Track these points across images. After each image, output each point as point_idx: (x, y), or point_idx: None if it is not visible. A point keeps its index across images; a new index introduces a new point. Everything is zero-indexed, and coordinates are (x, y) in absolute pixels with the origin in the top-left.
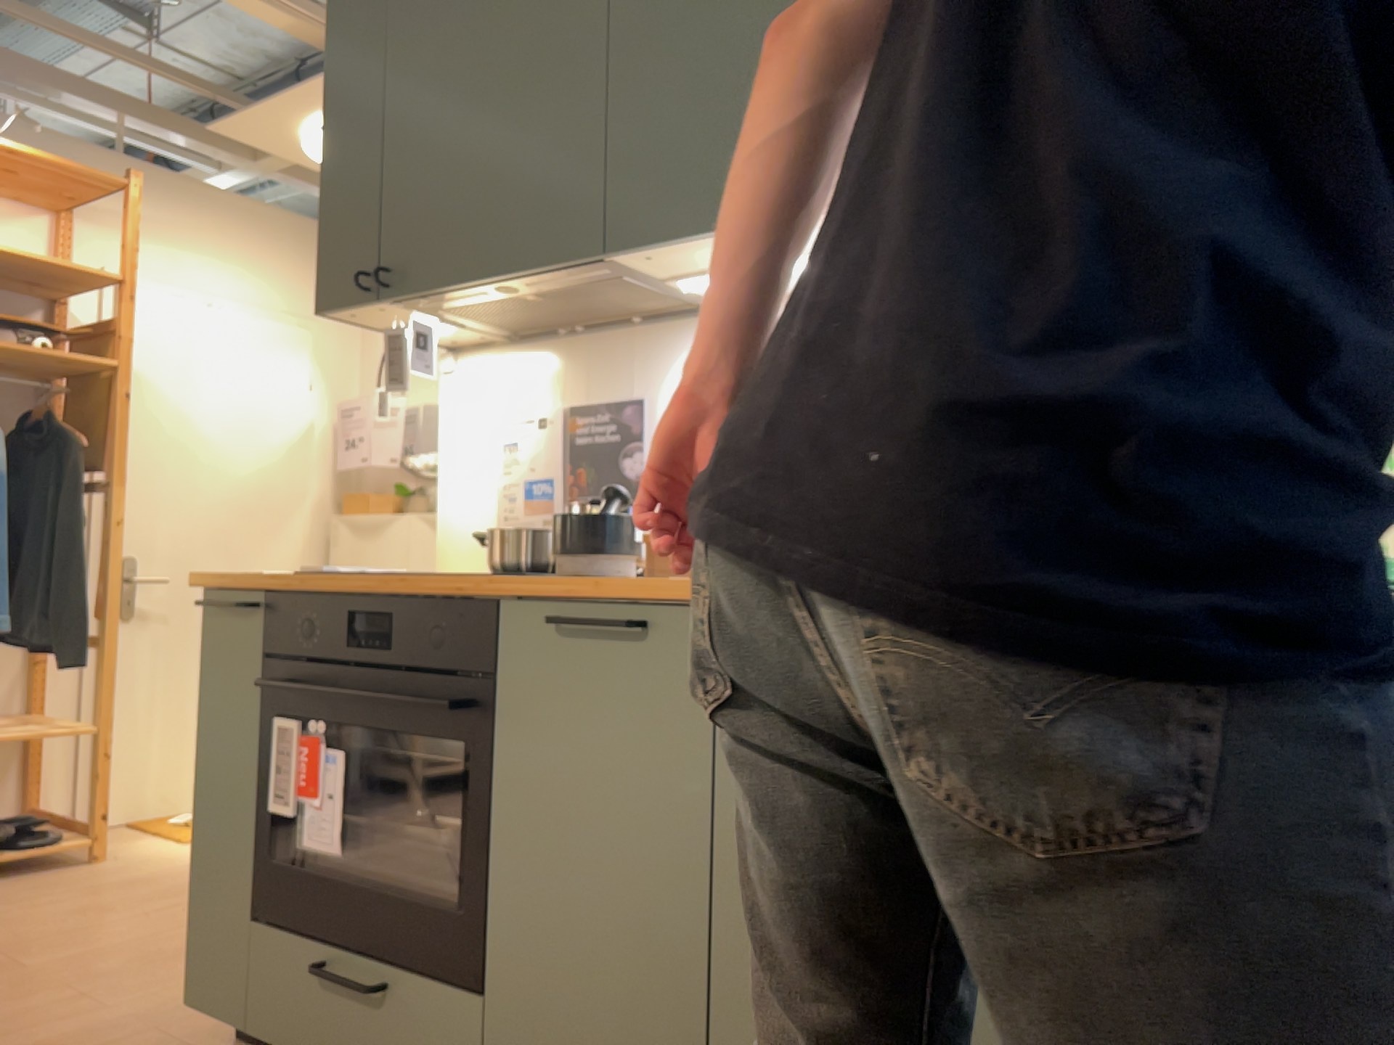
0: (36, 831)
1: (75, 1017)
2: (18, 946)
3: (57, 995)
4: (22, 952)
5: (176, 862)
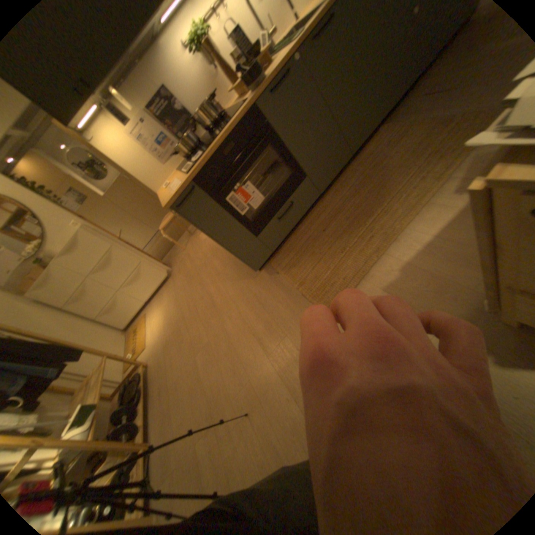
0: (129, 380)
1: (237, 310)
2: (194, 349)
3: (225, 321)
4: (197, 346)
5: (156, 341)
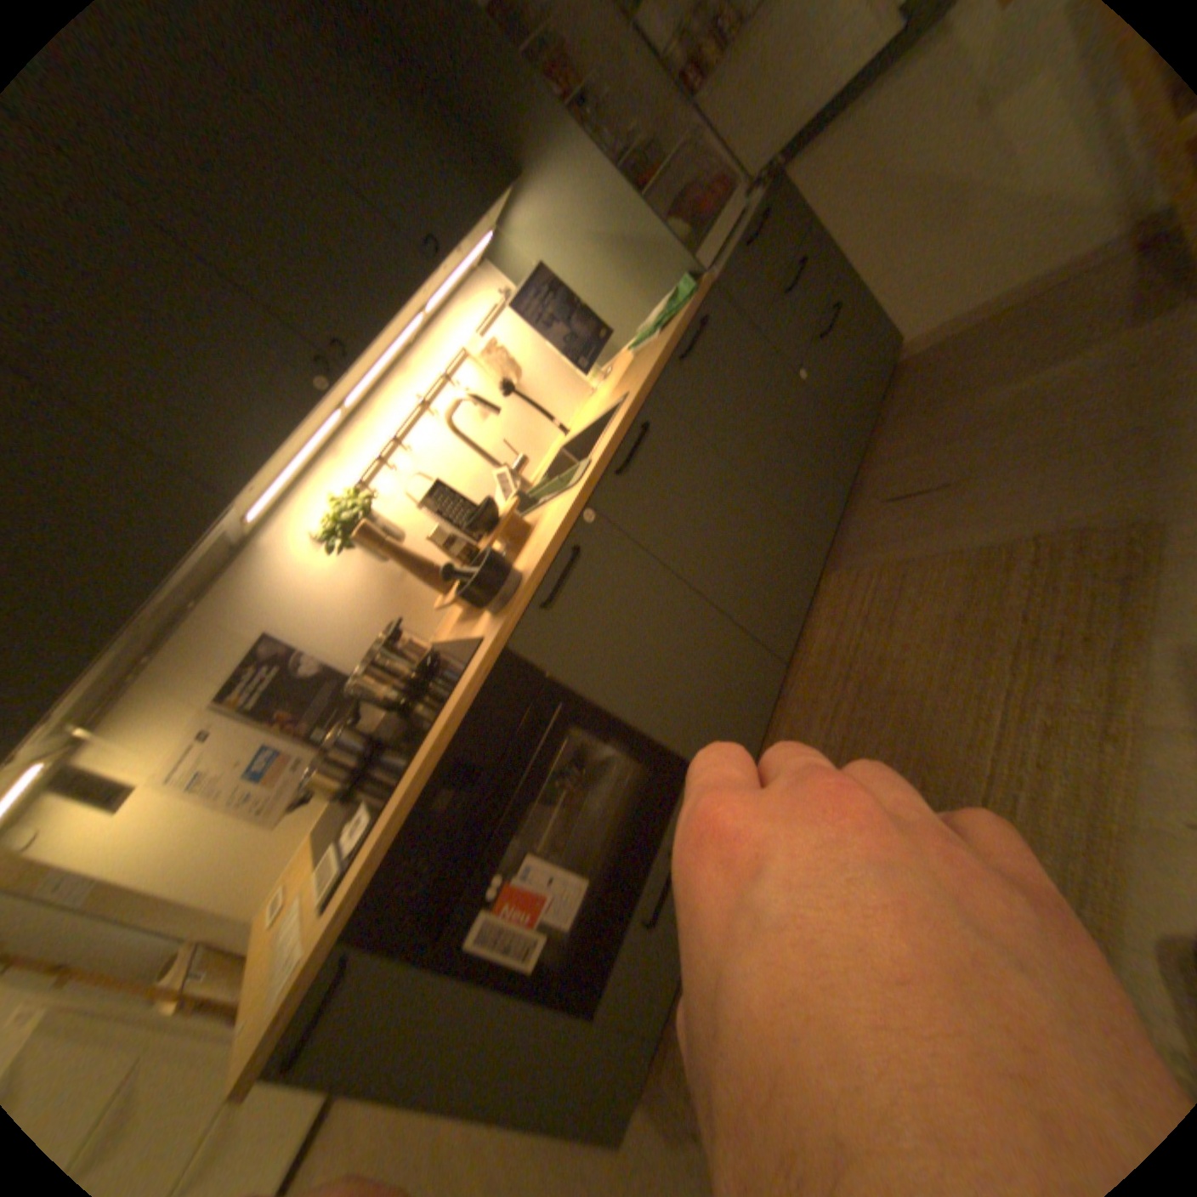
0: None
1: None
2: None
3: None
4: None
5: None
